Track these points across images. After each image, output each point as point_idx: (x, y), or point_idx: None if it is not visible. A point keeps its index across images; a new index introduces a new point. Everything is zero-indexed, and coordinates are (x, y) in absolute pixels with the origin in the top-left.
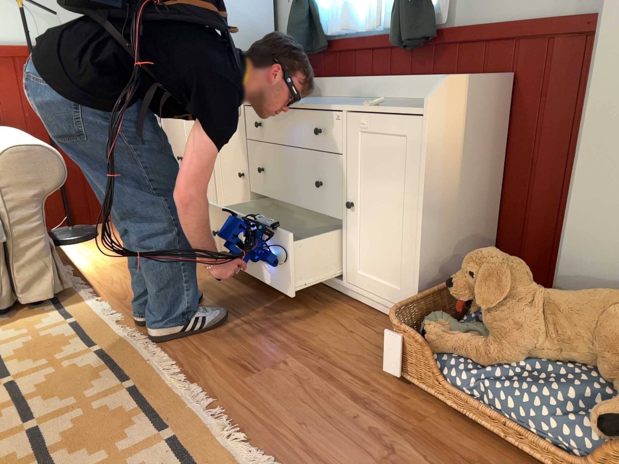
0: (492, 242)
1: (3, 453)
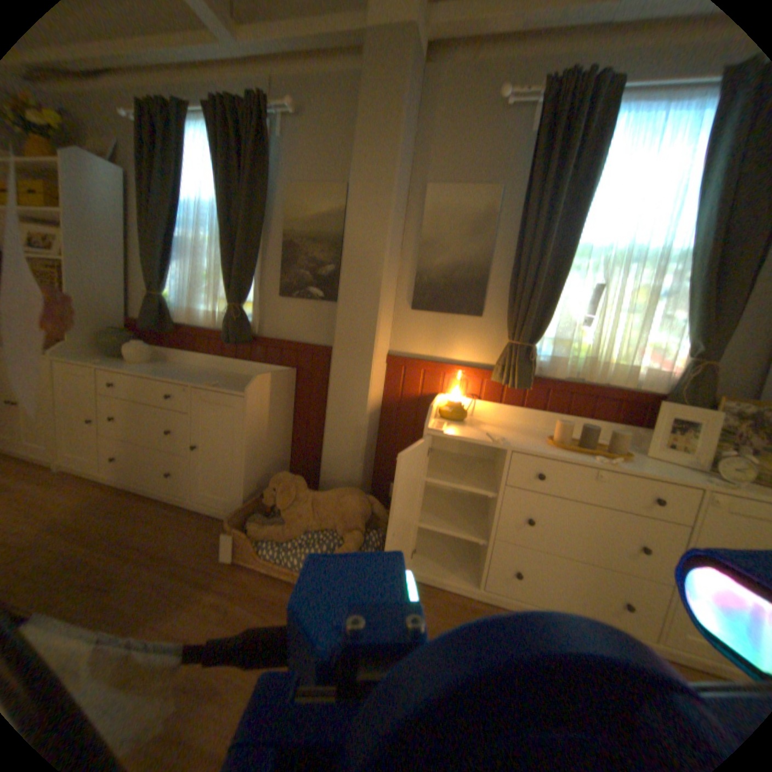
0: (289, 462)
1: None
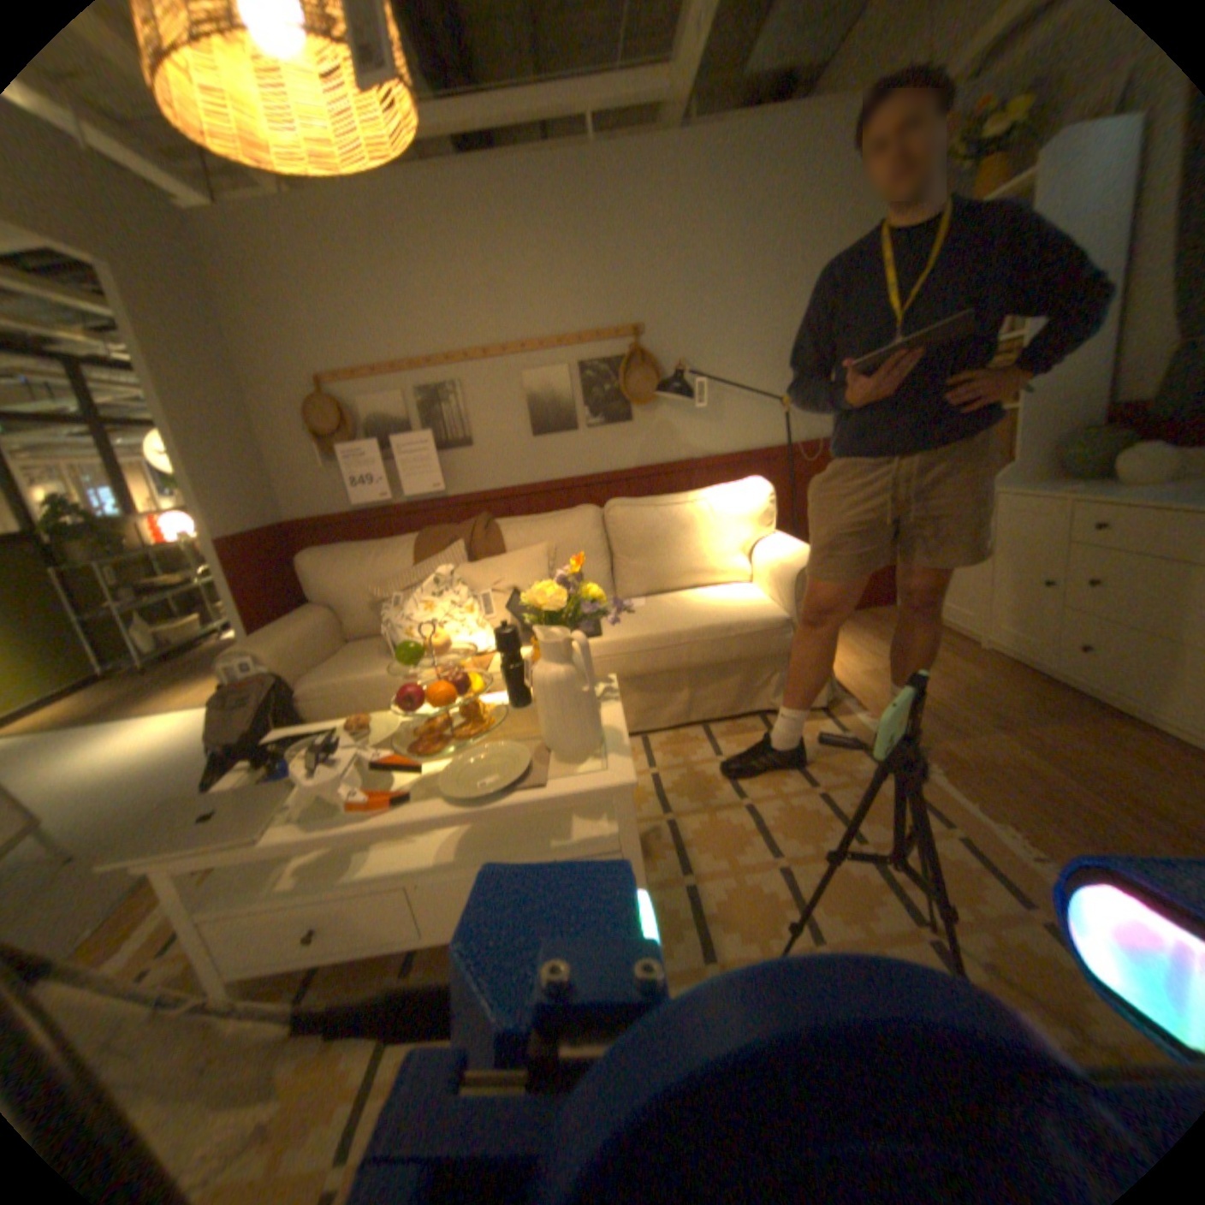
0: None
1: (854, 871)
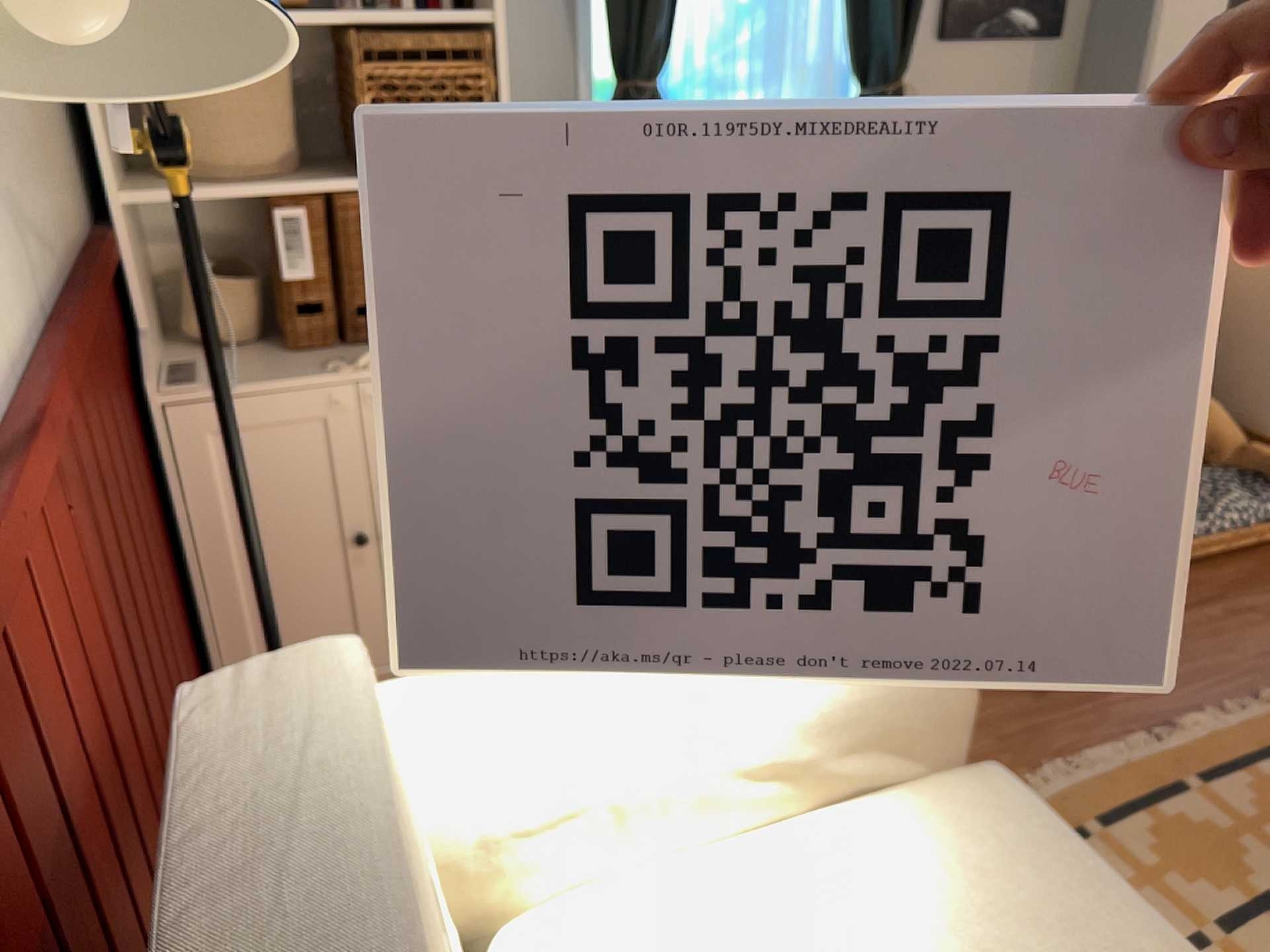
0: None
1: None
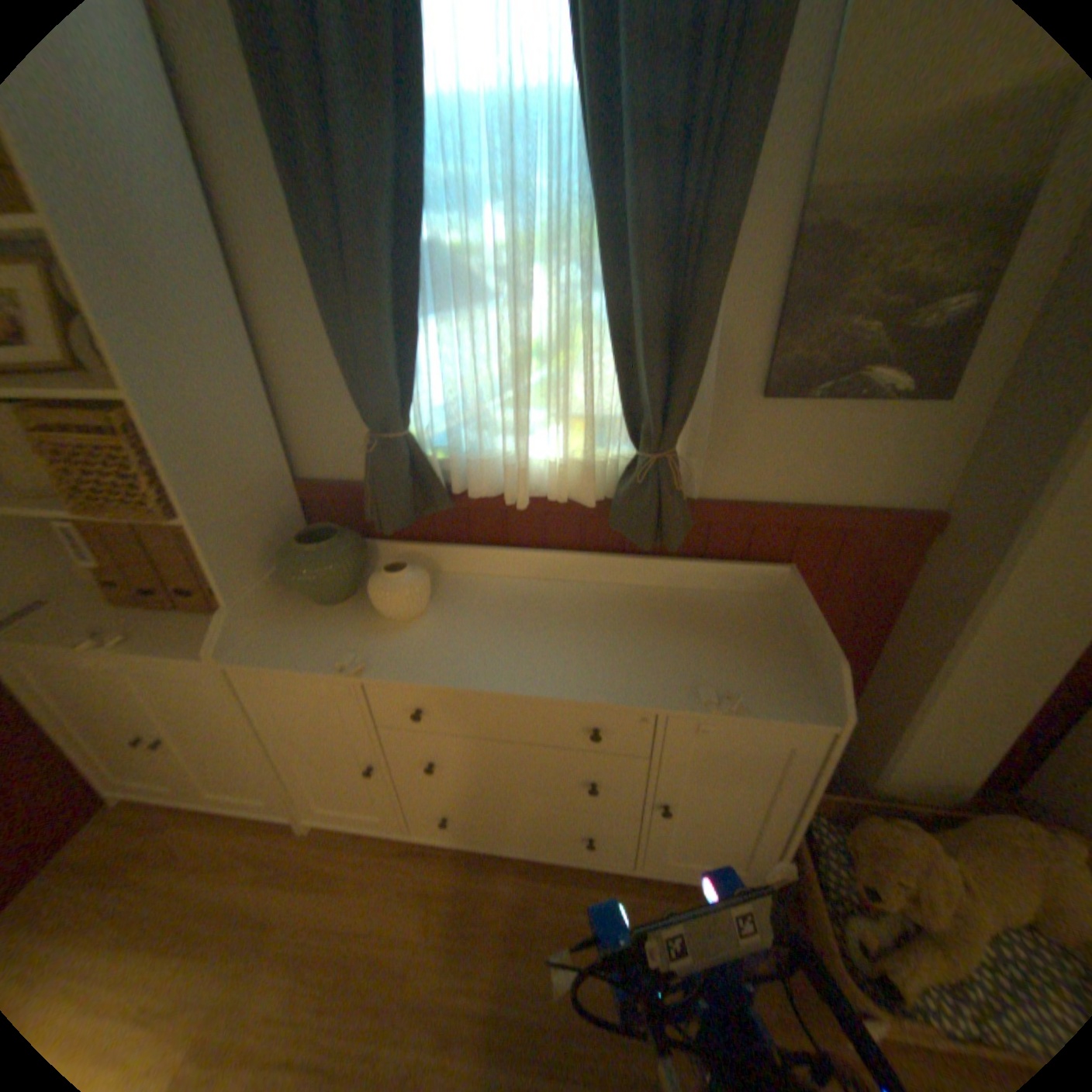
0: None
1: None
